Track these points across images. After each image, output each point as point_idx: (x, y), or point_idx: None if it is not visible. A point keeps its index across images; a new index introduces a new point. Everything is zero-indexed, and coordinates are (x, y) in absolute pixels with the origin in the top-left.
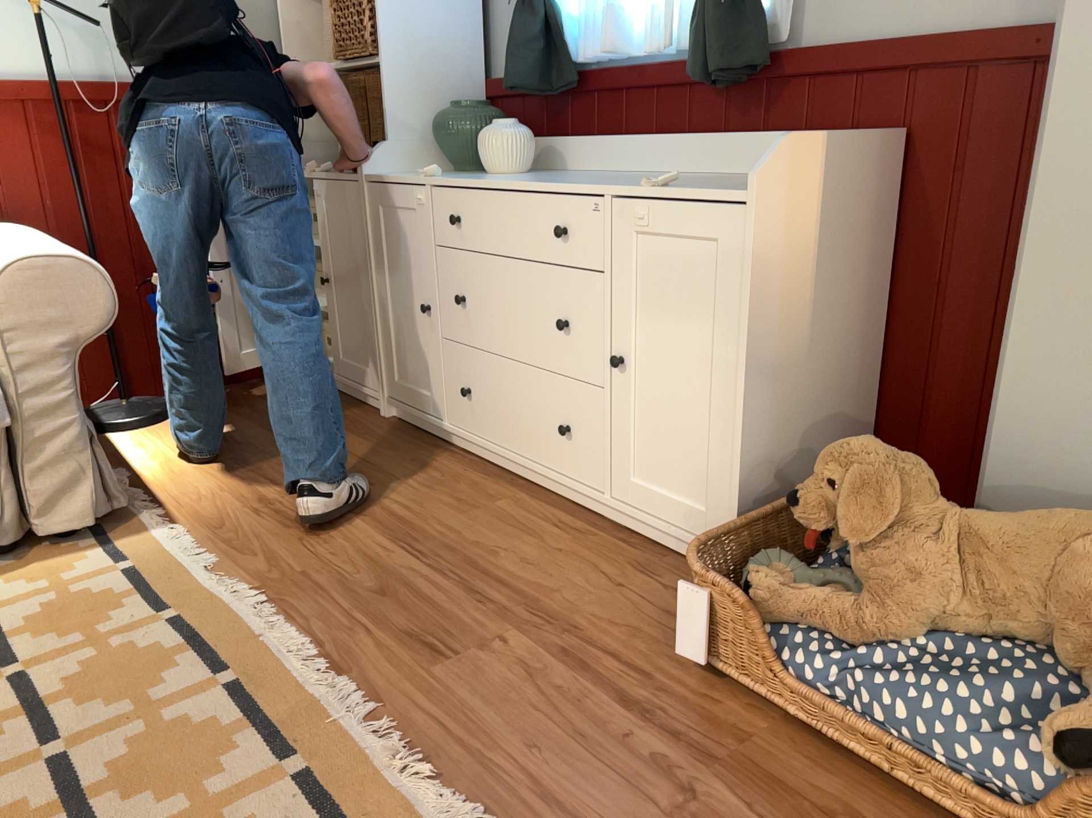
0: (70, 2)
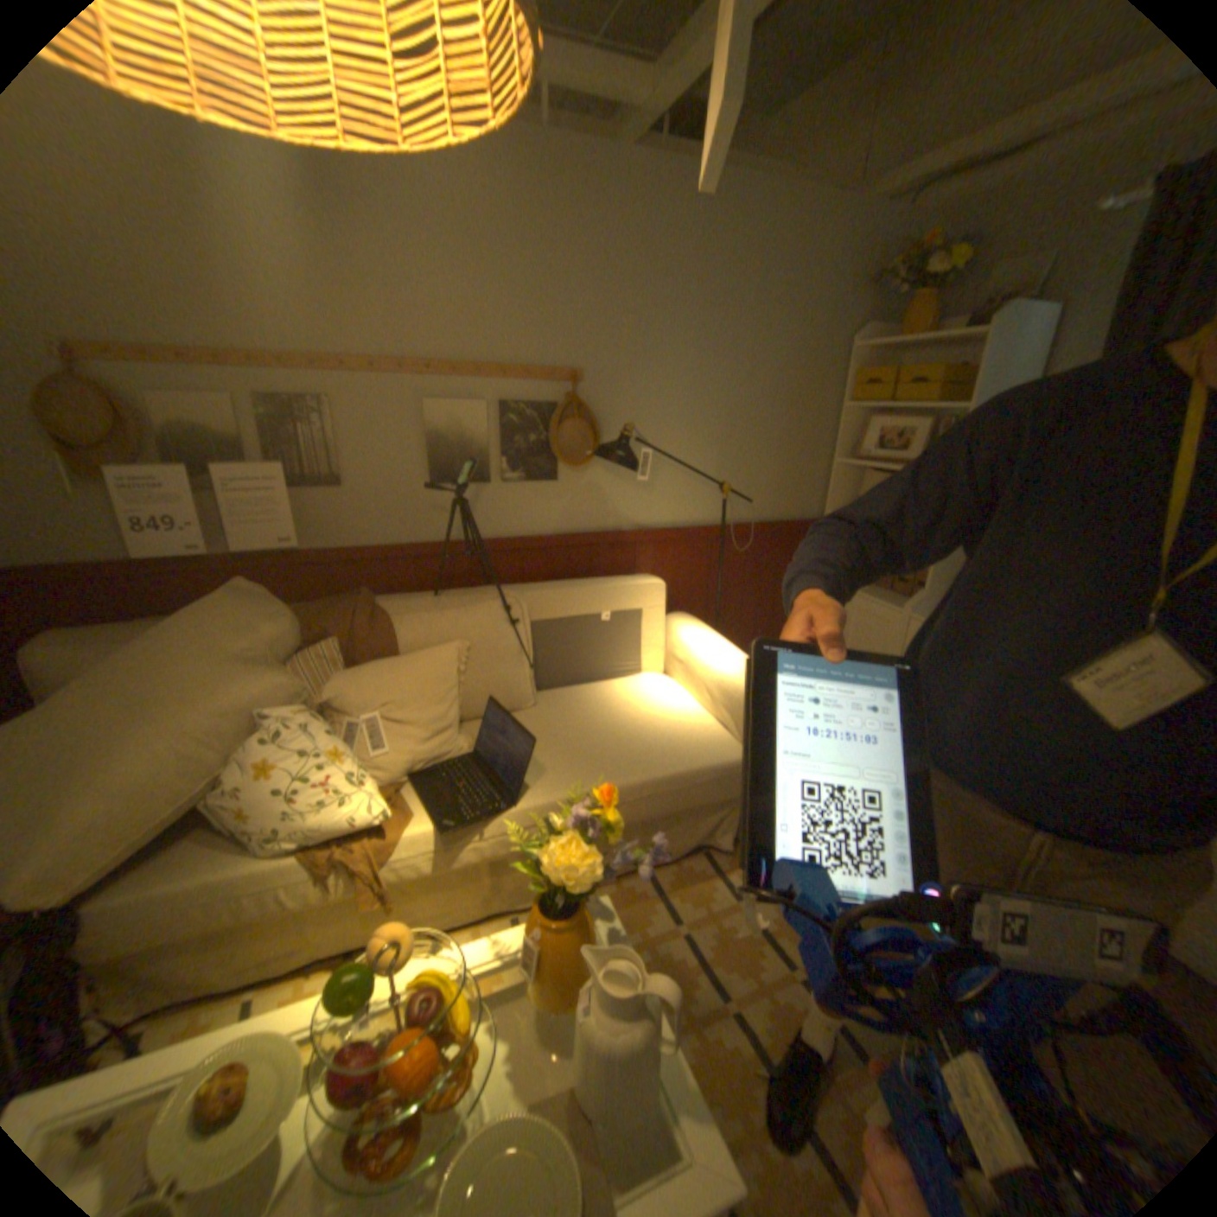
0: (726, 478)
